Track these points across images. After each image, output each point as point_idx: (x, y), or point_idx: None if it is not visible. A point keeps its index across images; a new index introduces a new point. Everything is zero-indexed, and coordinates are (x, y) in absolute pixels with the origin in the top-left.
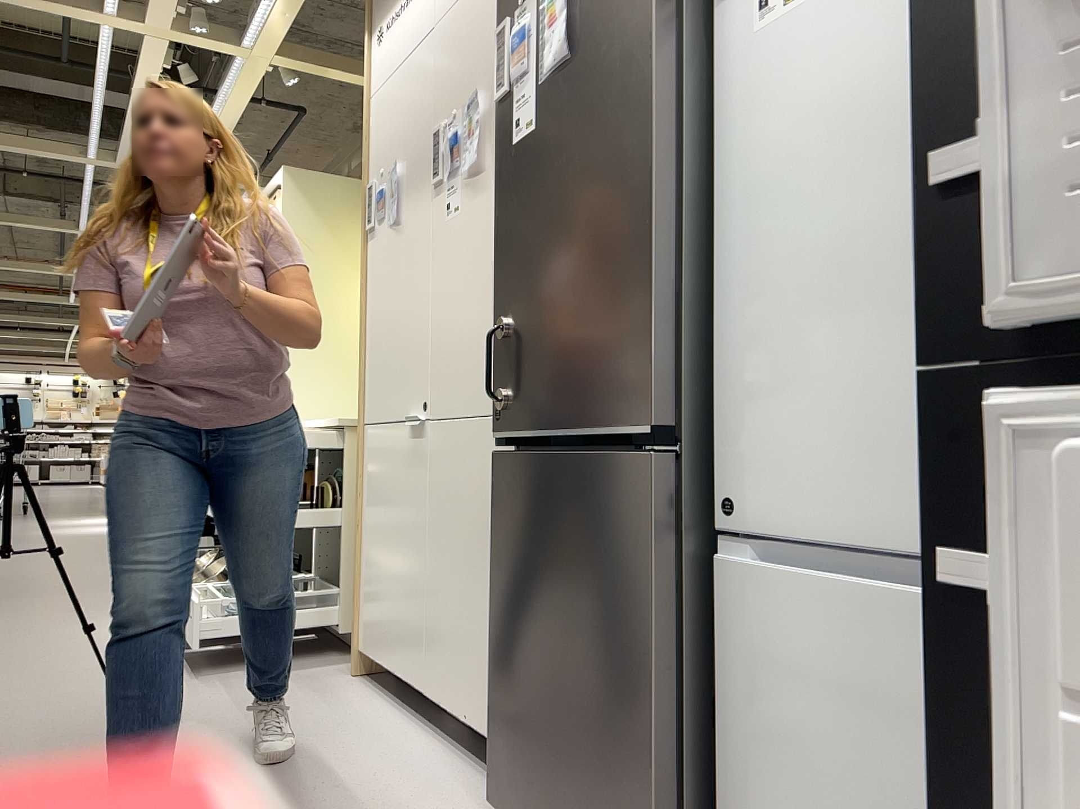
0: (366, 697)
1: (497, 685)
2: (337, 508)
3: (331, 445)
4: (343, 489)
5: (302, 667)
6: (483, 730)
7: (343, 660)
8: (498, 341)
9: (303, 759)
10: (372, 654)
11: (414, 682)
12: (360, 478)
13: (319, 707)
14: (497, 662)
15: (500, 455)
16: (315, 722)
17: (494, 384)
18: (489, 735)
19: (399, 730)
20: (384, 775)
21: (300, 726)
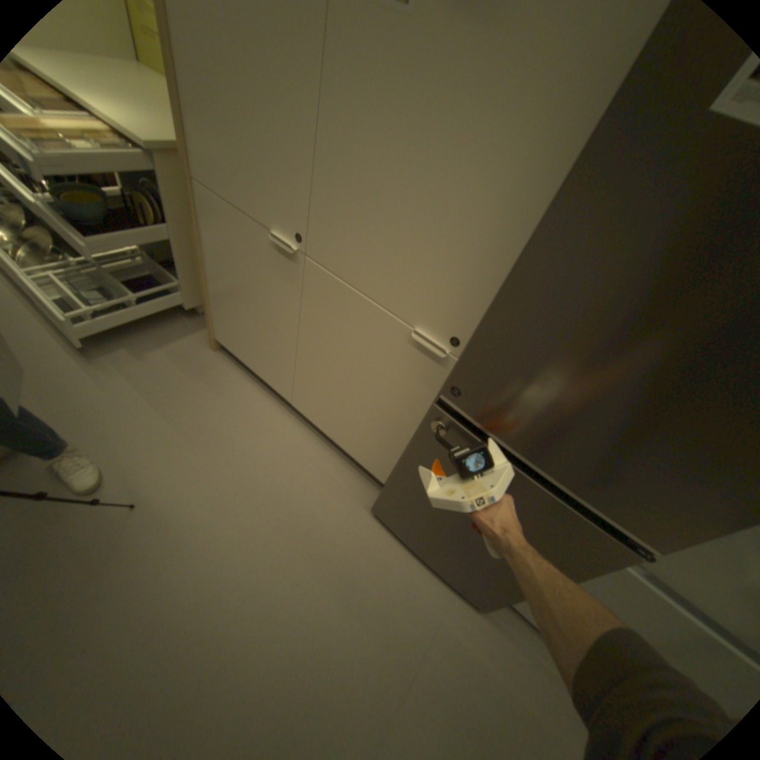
0: (237, 378)
1: (394, 486)
2: (161, 220)
3: (142, 166)
4: (162, 202)
5: (170, 339)
6: (350, 451)
7: (195, 326)
8: (489, 339)
9: (237, 466)
10: (233, 350)
11: (282, 392)
12: (197, 227)
13: (212, 395)
14: (397, 481)
15: (445, 408)
16: (220, 417)
17: (460, 361)
18: (355, 456)
19: (278, 418)
20: (295, 474)
21: (214, 425)
